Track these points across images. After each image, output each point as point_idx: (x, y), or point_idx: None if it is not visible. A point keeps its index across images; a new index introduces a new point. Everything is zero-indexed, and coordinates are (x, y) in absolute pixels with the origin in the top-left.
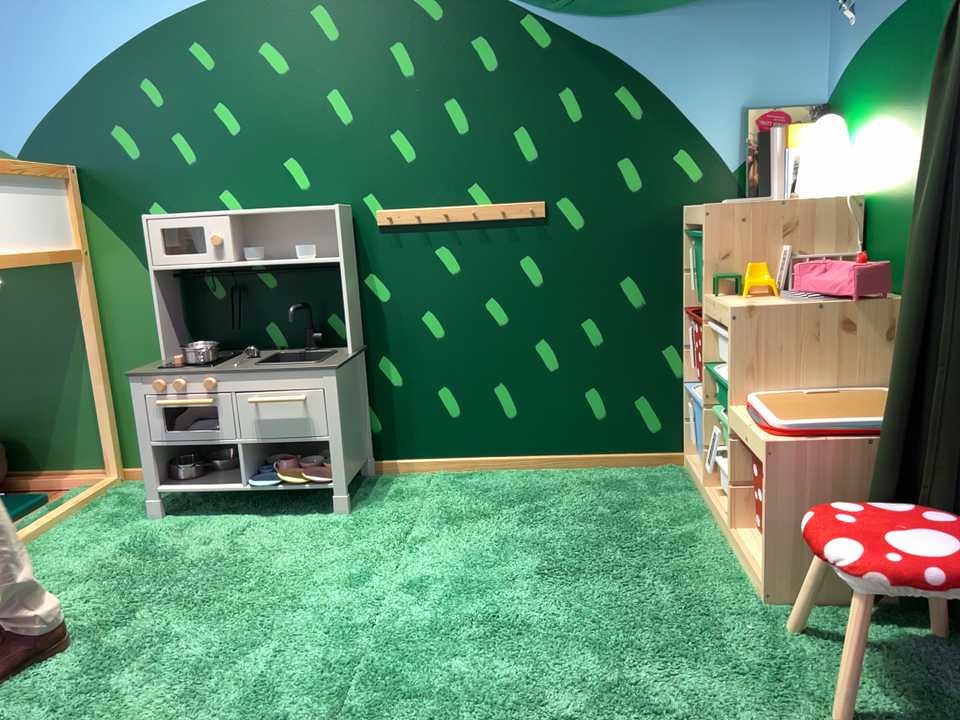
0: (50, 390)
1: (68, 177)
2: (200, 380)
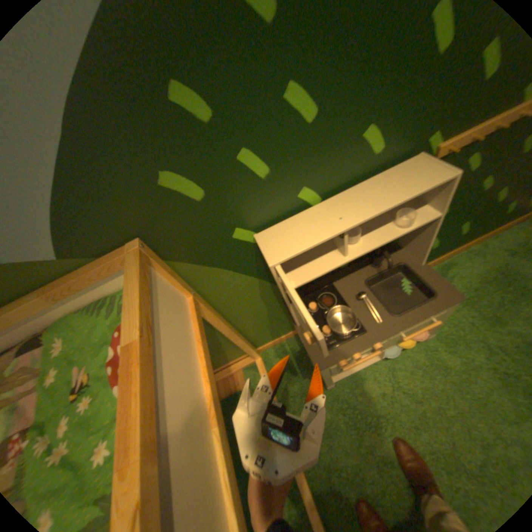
0: None
1: (148, 255)
2: (371, 347)
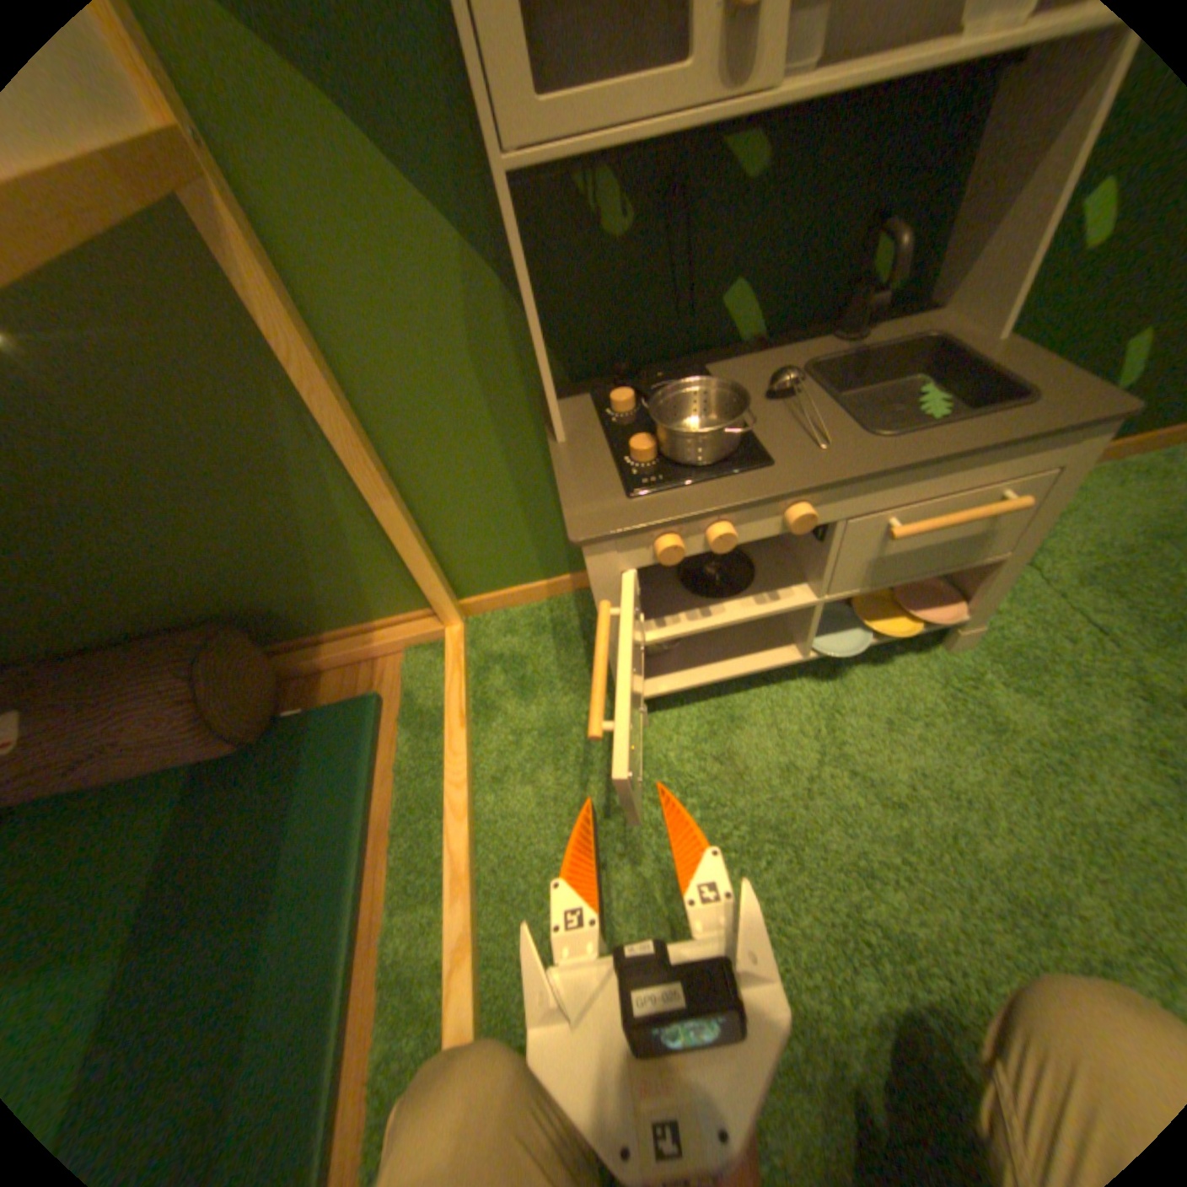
0: (273, 523)
1: None
2: (779, 515)
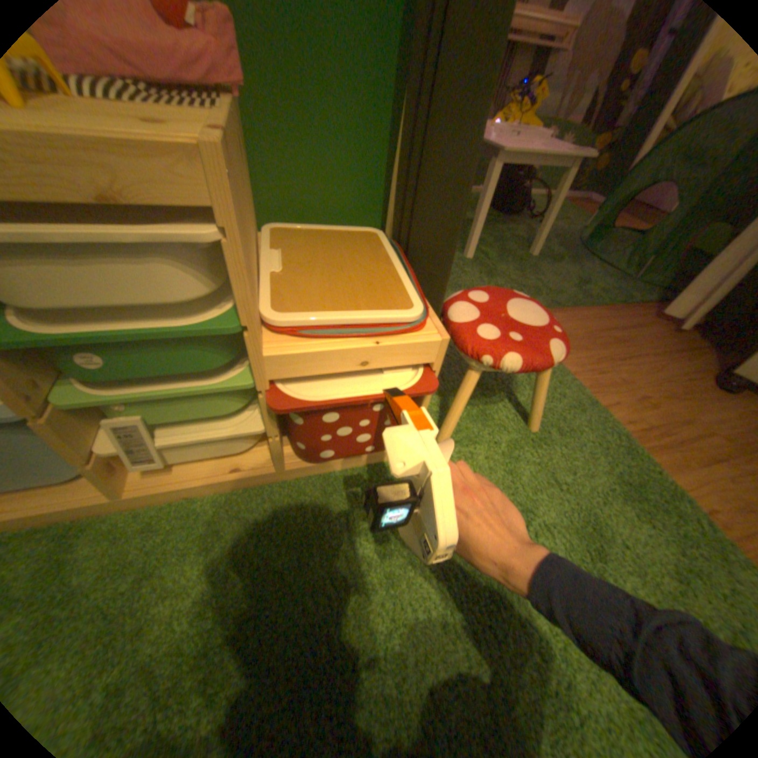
0: None
1: None
2: None
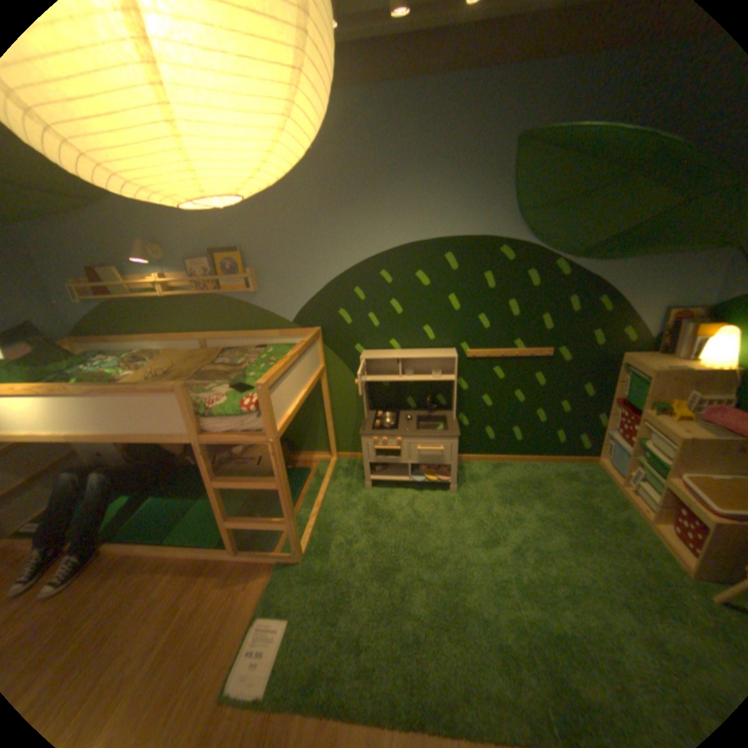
0: (305, 421)
1: (319, 335)
2: (394, 439)
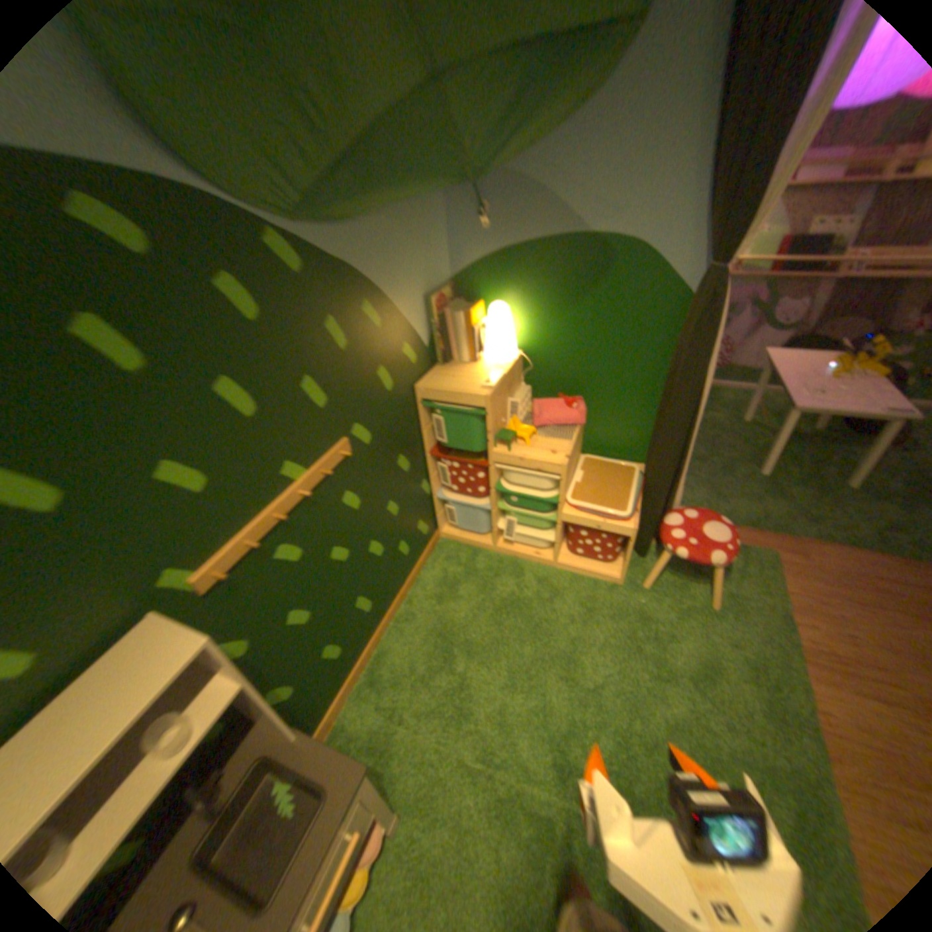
0: None
1: None
2: None
